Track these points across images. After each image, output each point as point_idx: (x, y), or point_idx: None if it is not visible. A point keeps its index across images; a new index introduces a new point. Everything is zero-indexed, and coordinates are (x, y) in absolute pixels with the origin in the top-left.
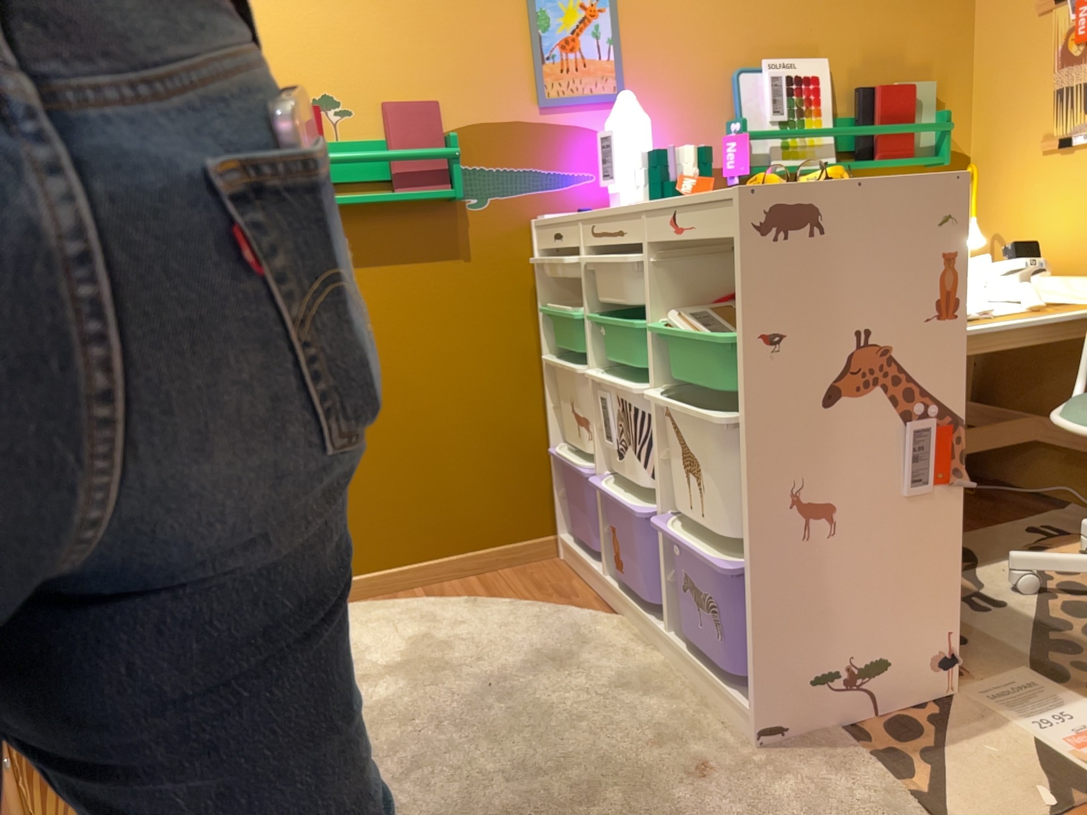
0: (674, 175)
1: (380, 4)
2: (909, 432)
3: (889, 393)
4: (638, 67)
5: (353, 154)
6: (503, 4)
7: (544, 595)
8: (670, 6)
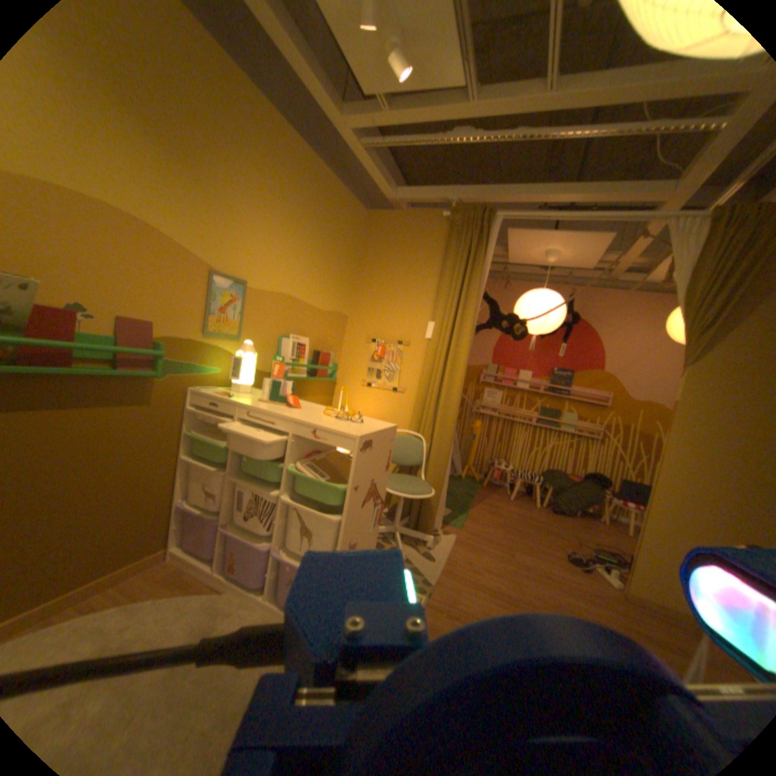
0: (282, 392)
1: (131, 264)
2: (377, 510)
3: (375, 498)
4: (248, 327)
5: (92, 344)
6: (198, 285)
7: (171, 591)
8: (264, 305)
